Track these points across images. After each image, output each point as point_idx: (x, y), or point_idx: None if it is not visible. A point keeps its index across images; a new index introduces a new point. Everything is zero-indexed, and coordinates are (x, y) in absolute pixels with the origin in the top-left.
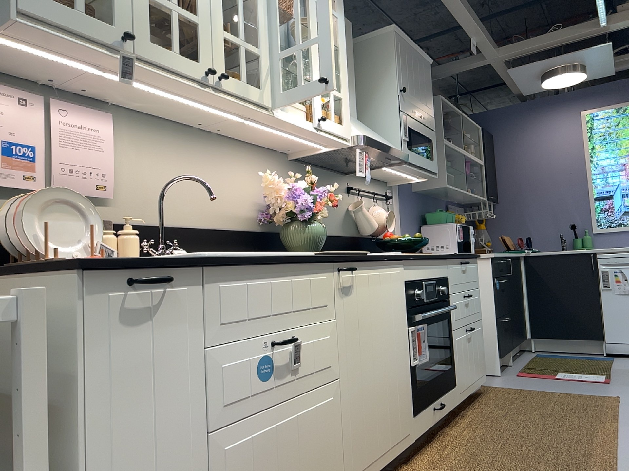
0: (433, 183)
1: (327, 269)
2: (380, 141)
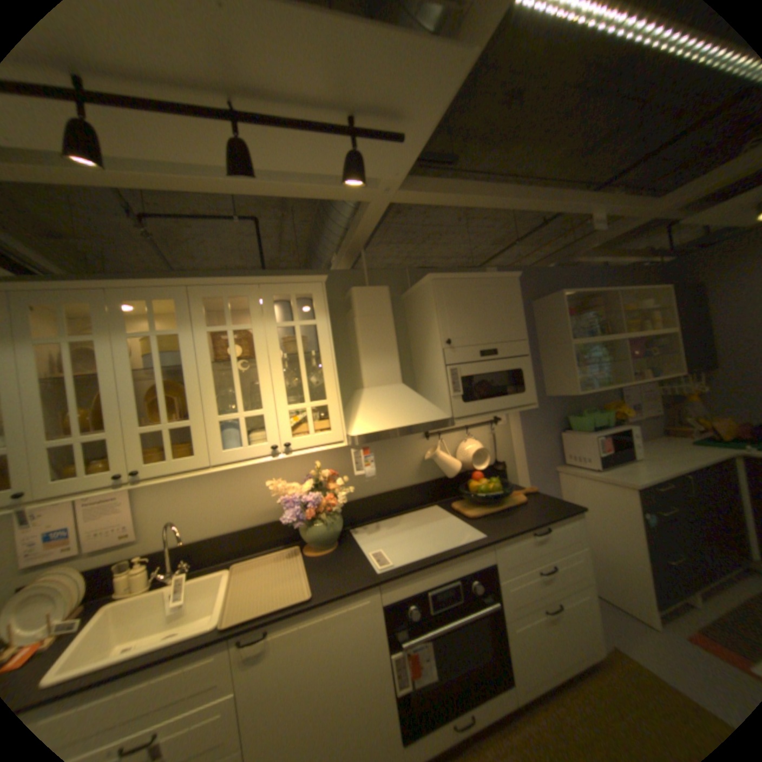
0: (565, 390)
1: (218, 649)
2: (395, 424)
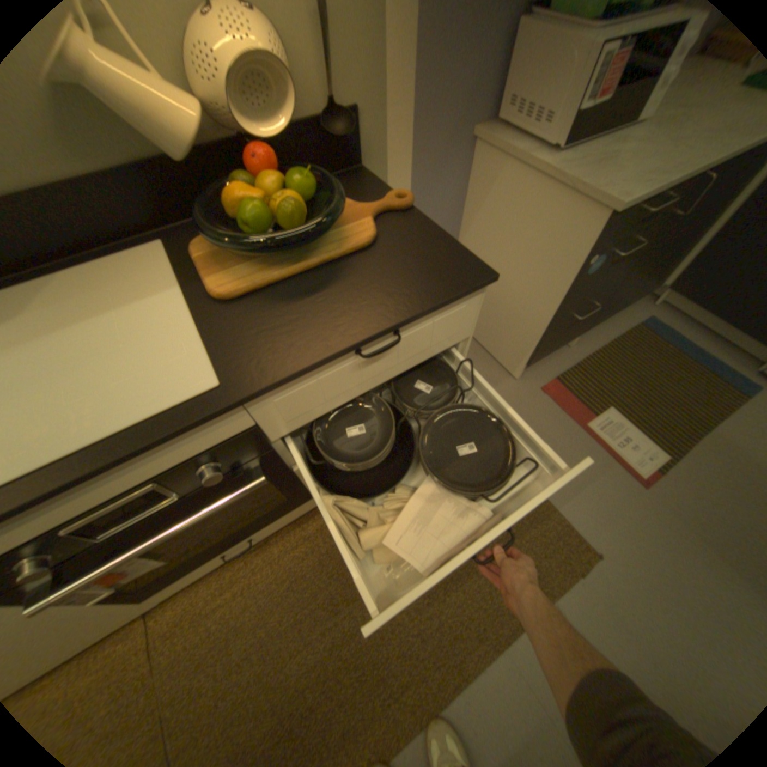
0: None
1: None
2: None
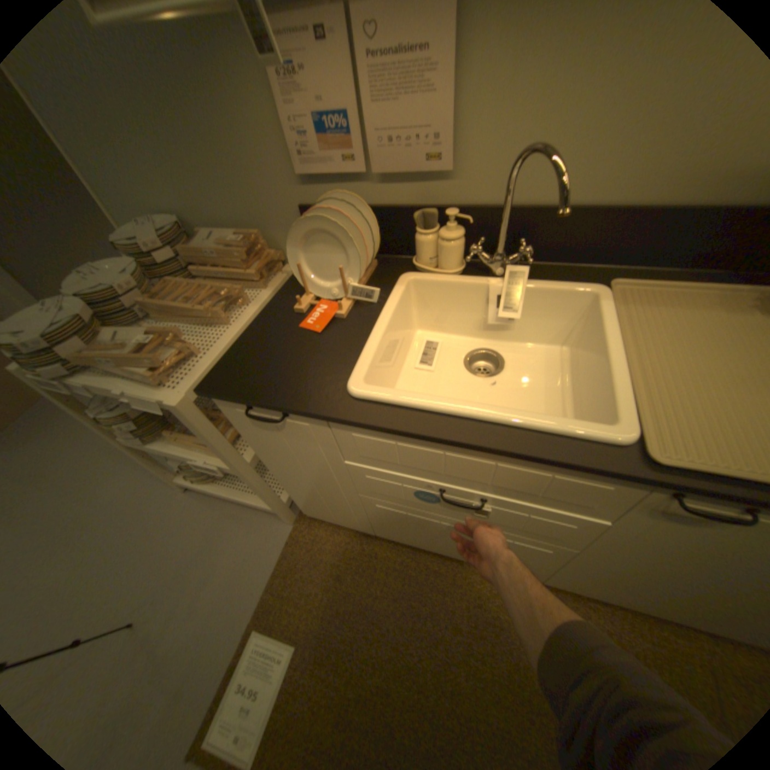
0: None
1: (632, 485)
2: None
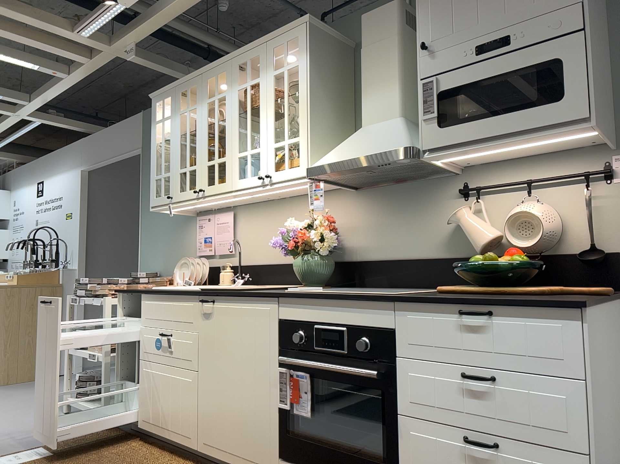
0: None
1: (194, 299)
2: (346, 157)
